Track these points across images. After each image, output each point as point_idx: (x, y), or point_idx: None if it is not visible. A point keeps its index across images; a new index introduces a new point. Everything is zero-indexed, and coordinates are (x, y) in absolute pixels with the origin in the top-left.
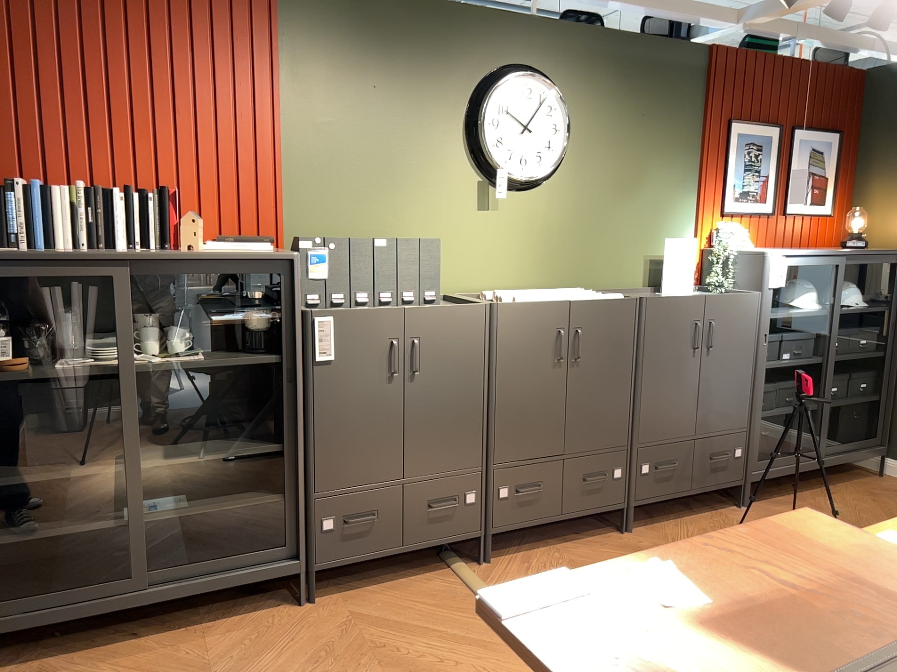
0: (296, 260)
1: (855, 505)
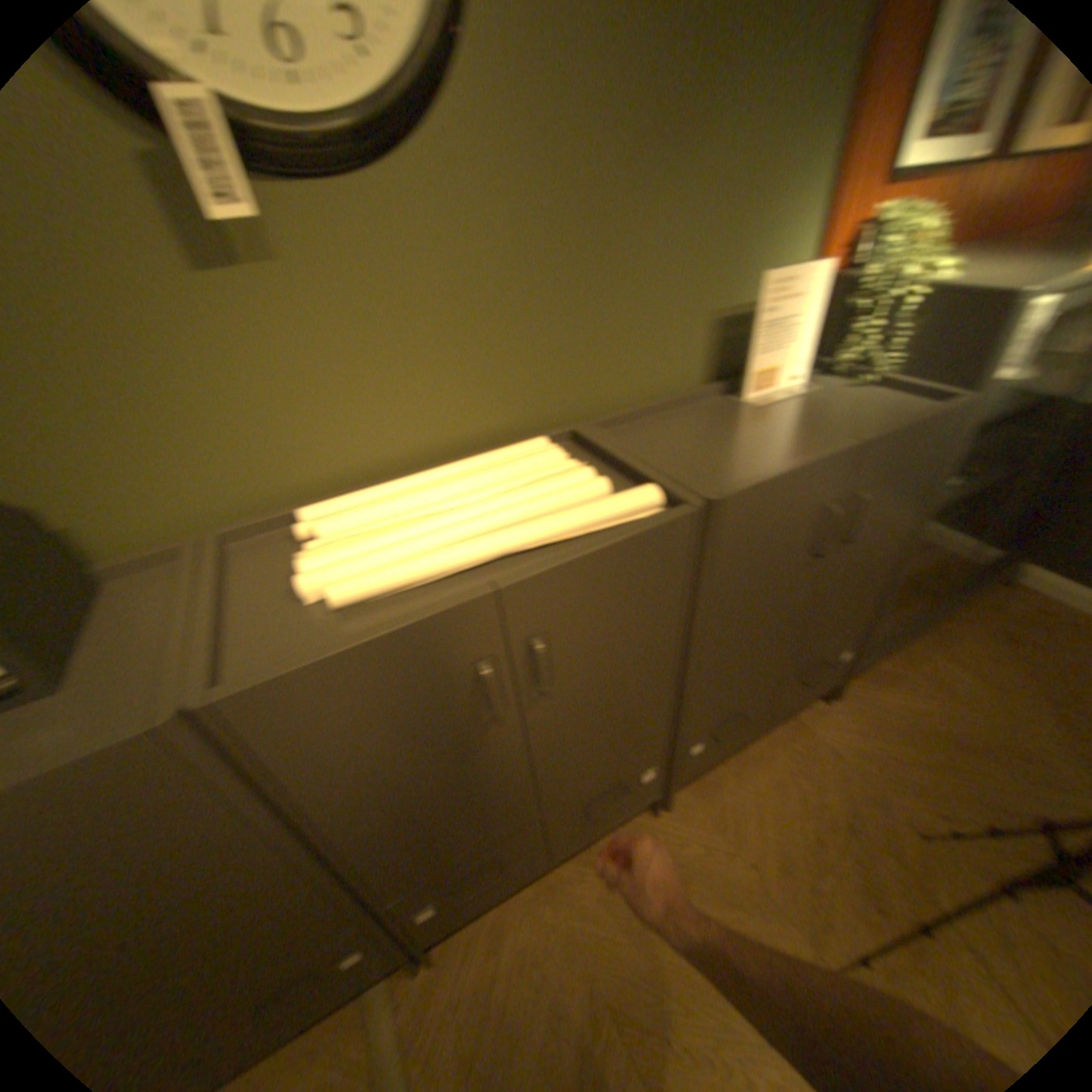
0: None
1: (996, 676)
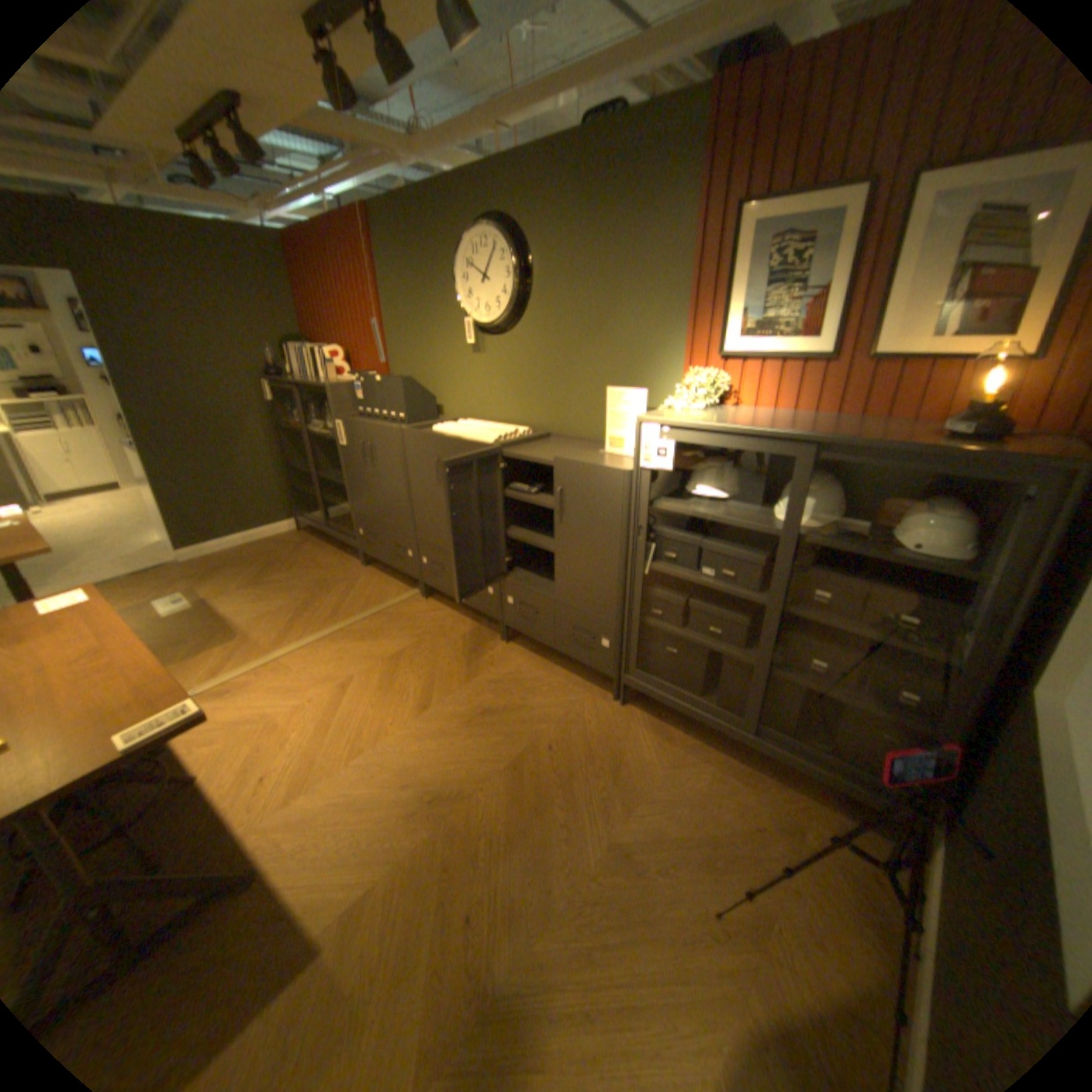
0: (327, 388)
1: (717, 805)
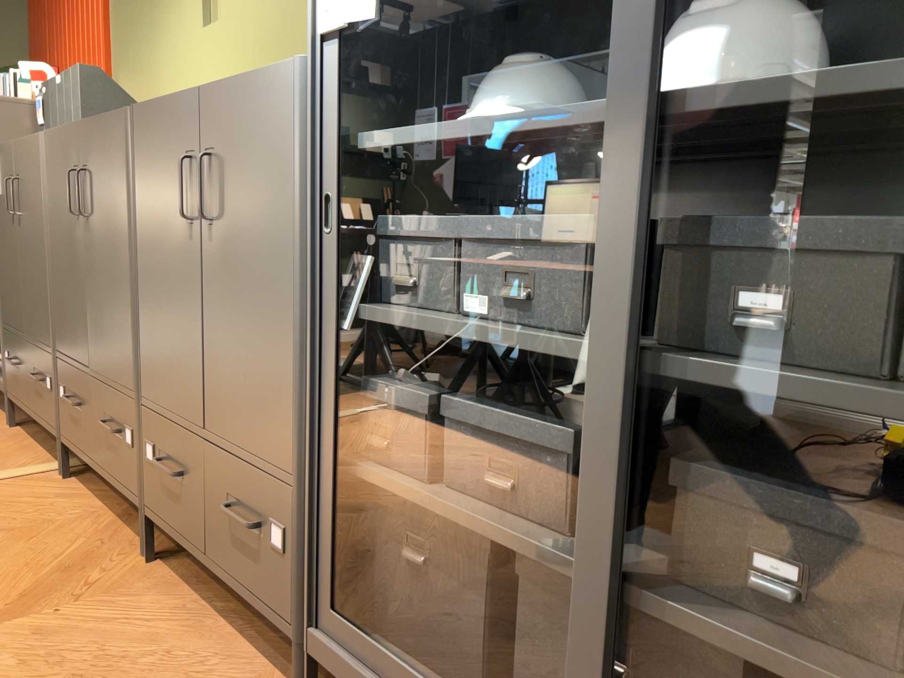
0: None
1: None
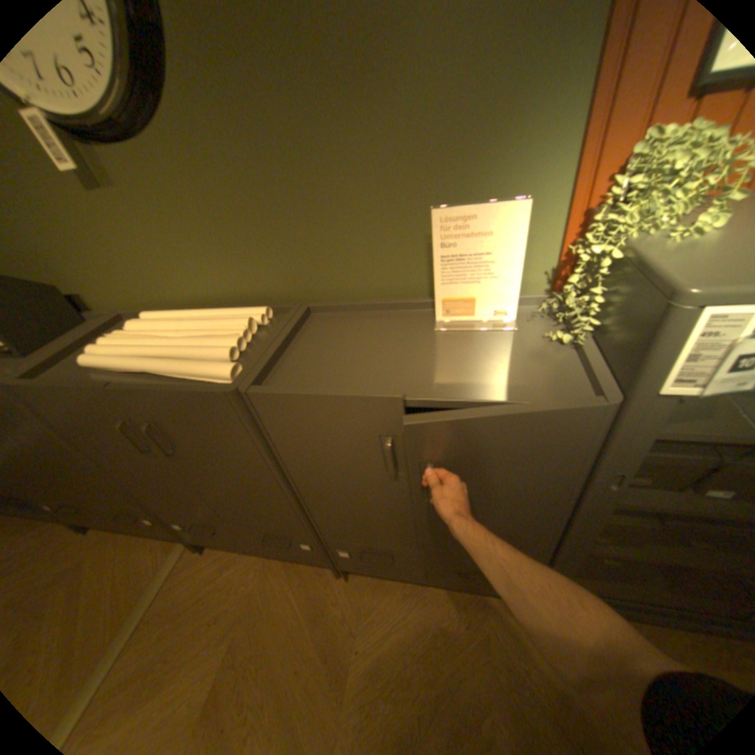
0: None
1: None
